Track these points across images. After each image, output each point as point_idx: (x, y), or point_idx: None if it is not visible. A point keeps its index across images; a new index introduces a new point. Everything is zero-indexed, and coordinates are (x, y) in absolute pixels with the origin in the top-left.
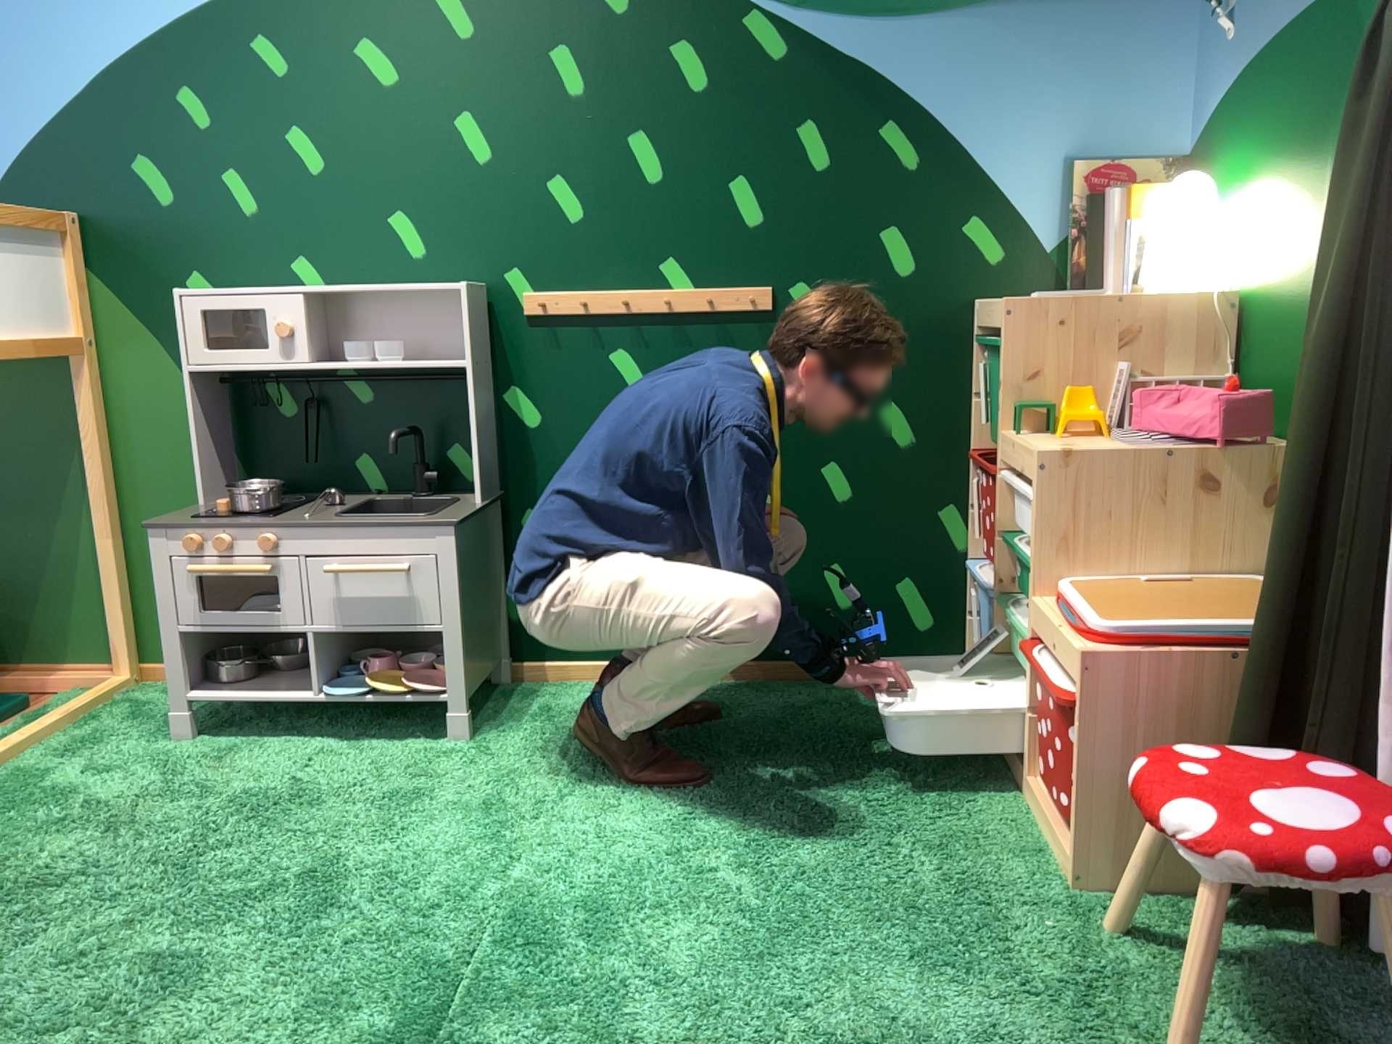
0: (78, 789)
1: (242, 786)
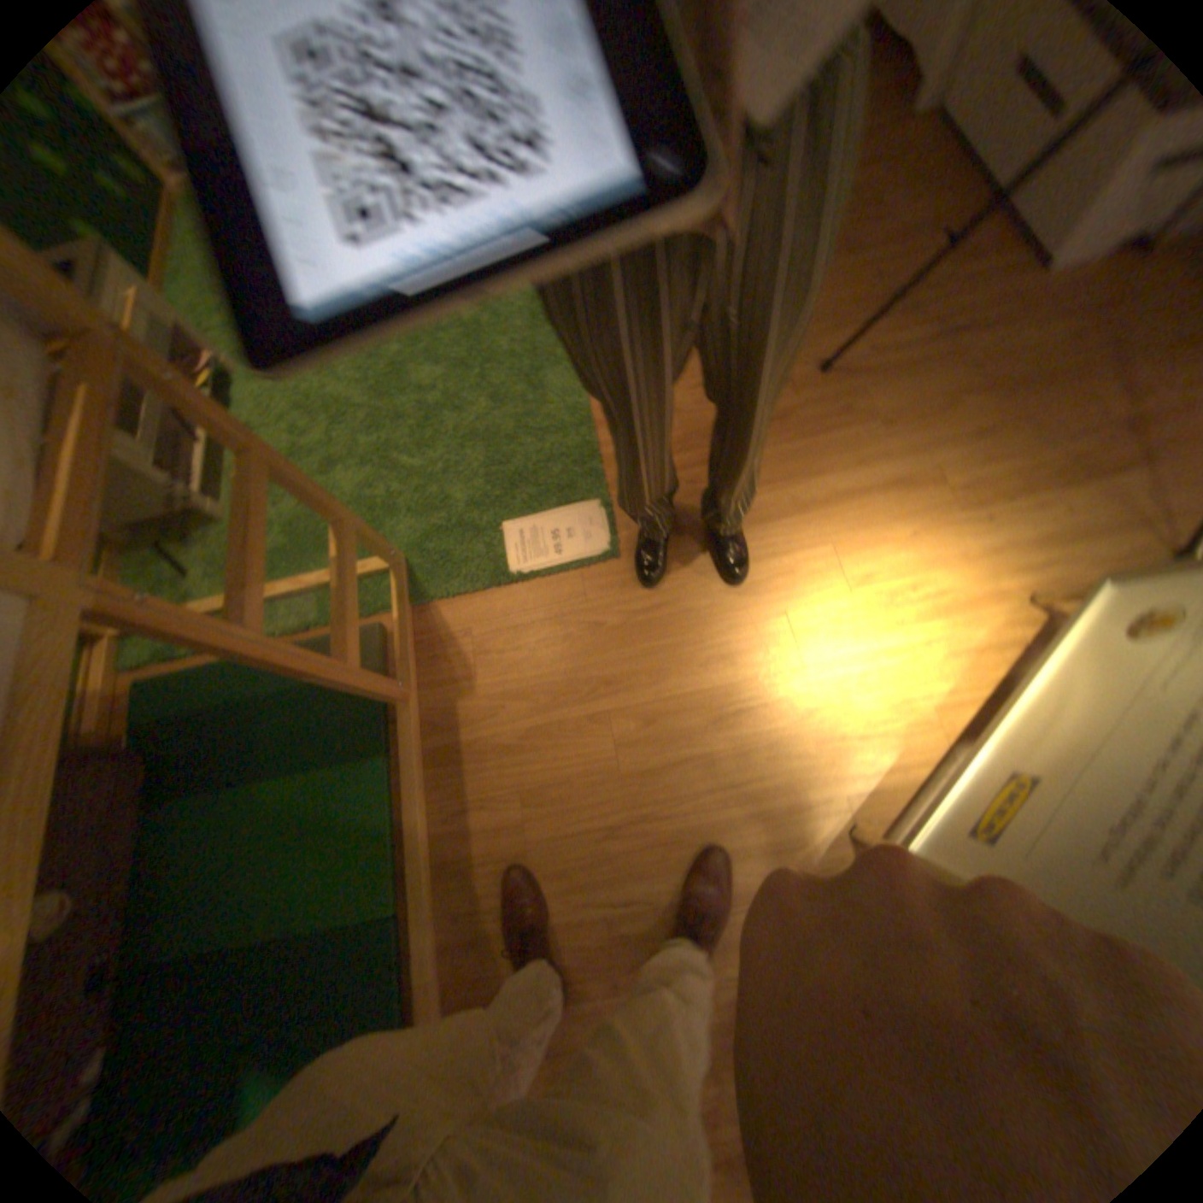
0: (281, 521)
1: (278, 442)
